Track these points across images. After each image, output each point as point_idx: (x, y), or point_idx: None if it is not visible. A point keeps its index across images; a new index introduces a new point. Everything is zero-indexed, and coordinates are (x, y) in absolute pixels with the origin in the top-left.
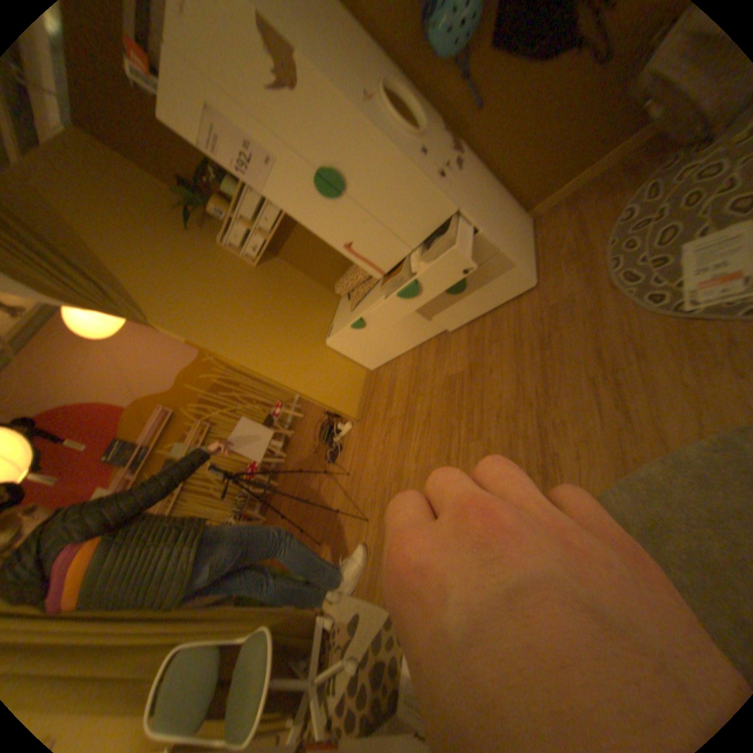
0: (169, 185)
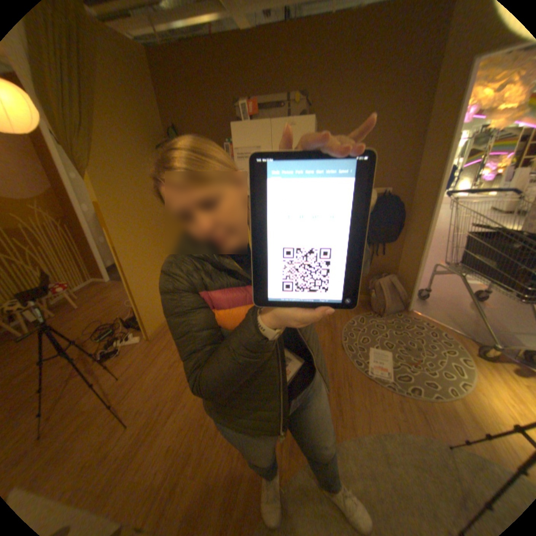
0: (160, 123)
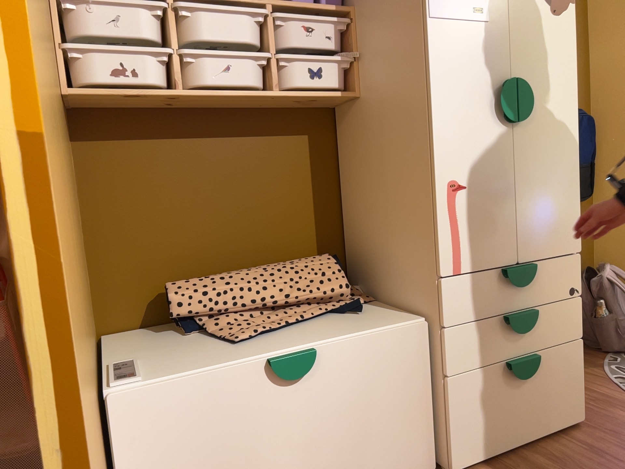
0: None
